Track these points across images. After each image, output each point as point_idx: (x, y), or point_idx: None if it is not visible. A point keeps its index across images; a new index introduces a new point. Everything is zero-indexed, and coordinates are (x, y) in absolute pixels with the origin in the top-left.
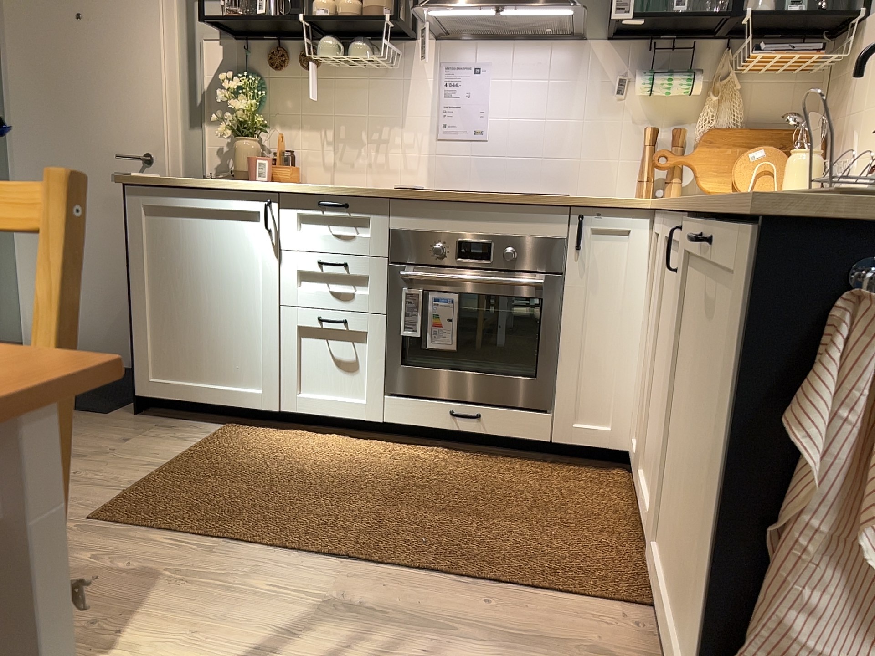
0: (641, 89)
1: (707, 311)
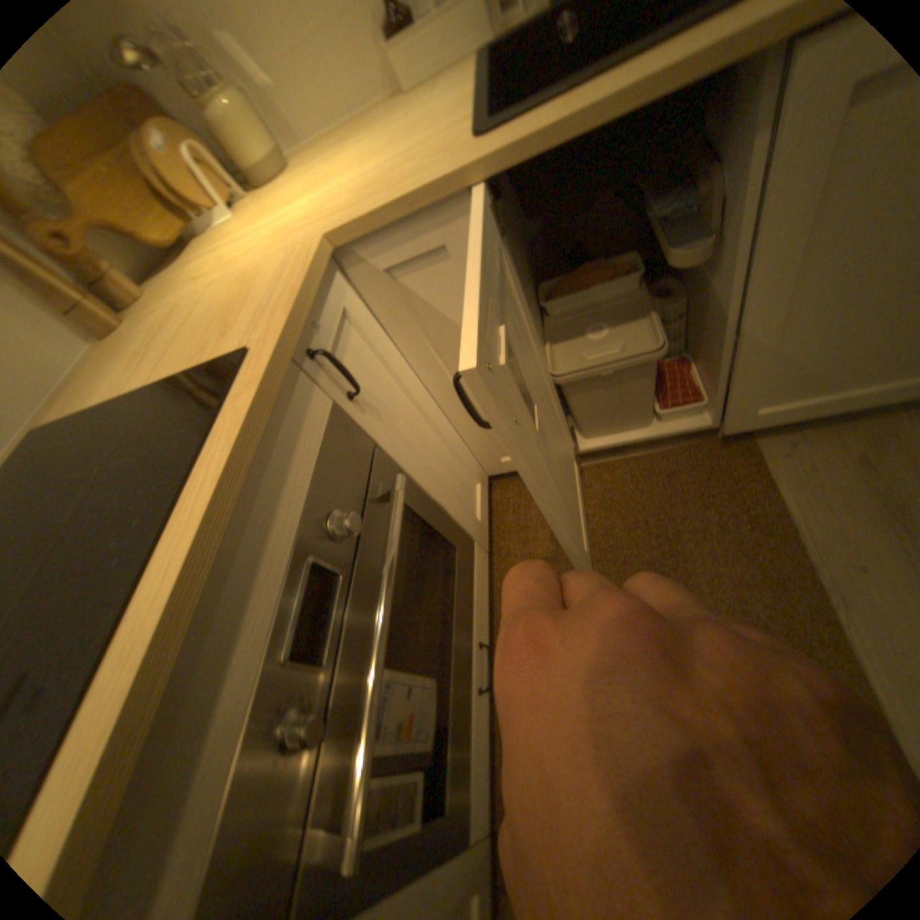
0: None
1: None
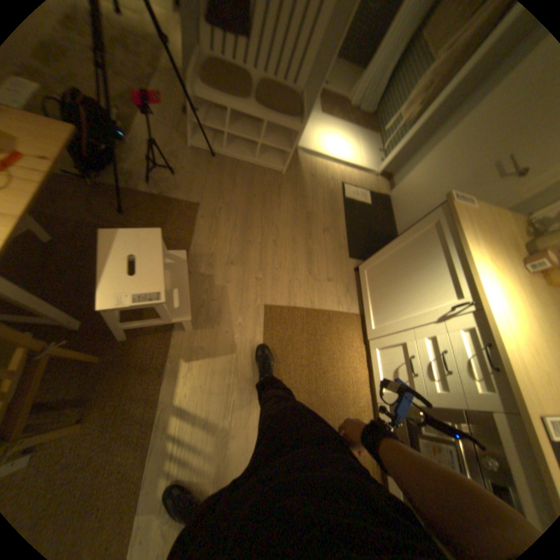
0: None
1: None
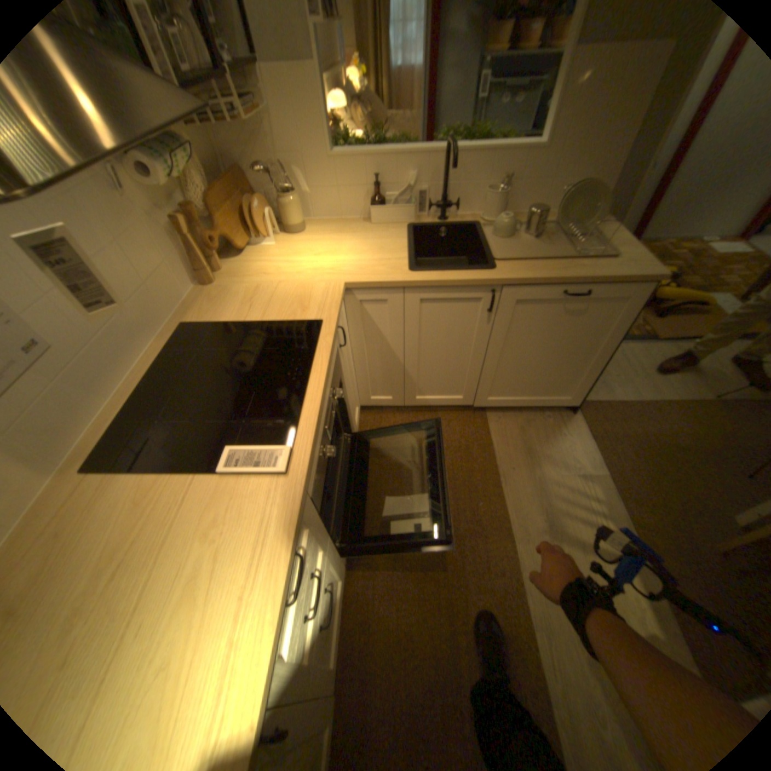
0: (163, 171)
1: (566, 312)
